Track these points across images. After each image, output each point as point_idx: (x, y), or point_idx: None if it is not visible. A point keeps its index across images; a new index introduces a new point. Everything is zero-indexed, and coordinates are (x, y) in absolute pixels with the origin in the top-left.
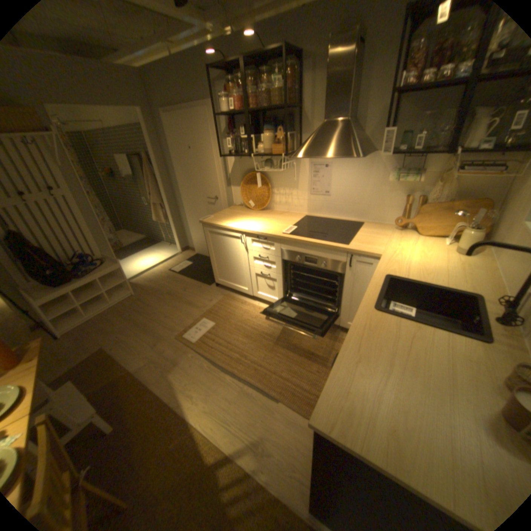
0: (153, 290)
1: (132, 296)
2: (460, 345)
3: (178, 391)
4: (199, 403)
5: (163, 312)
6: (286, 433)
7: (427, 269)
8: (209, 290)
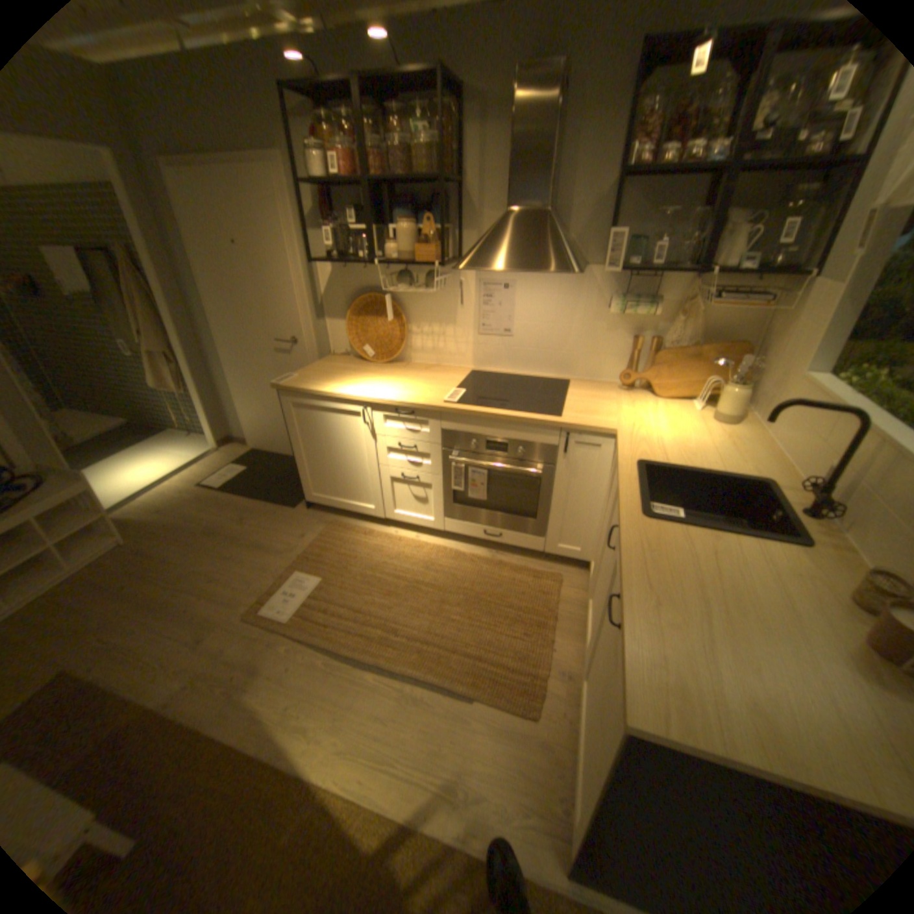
0: (169, 530)
1: (120, 547)
2: (777, 555)
3: (272, 723)
4: (322, 738)
5: (204, 572)
6: (499, 752)
7: (687, 447)
8: (295, 516)
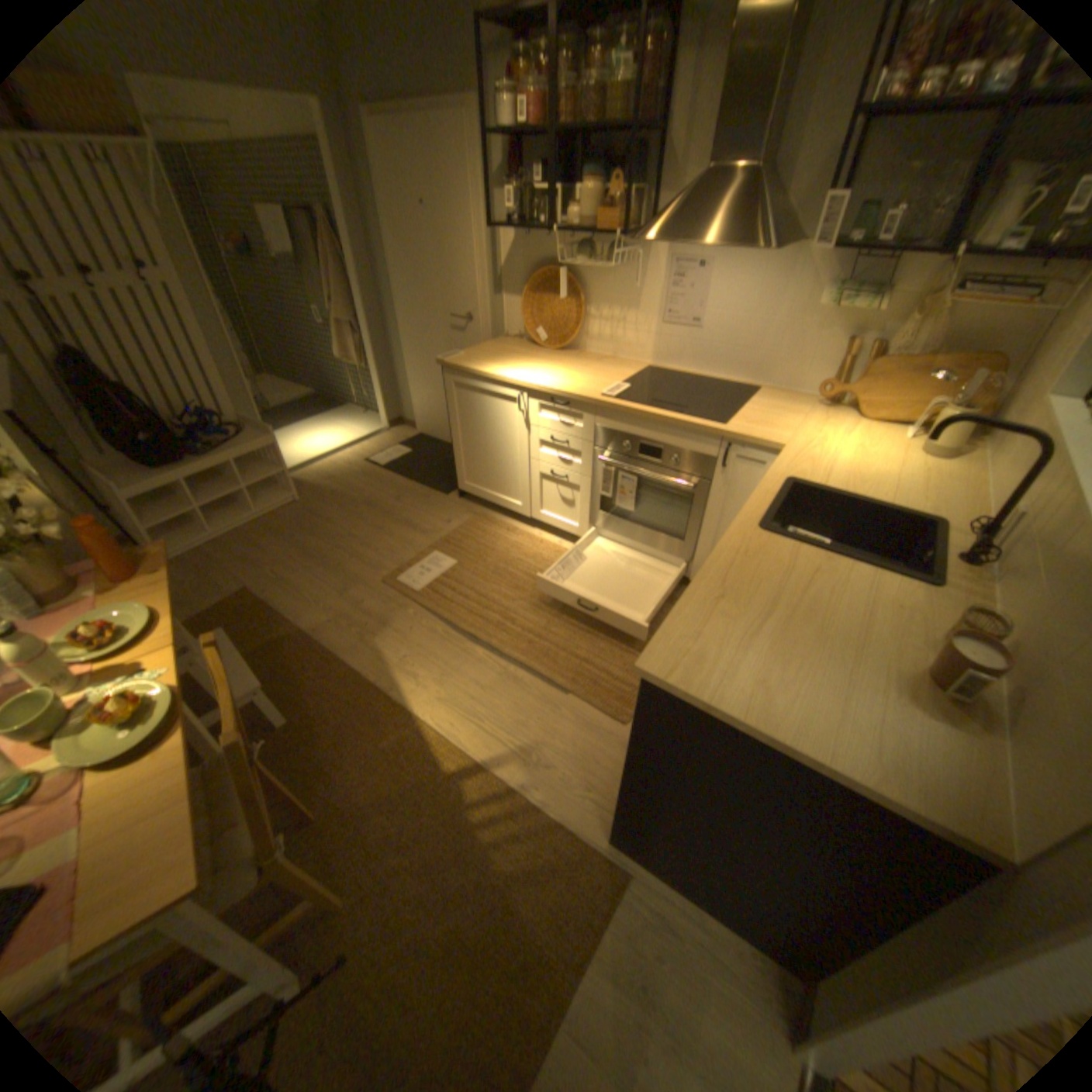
0: (335, 495)
1: (295, 503)
2: (892, 588)
3: (390, 664)
4: (429, 686)
5: (358, 536)
6: (579, 739)
7: (863, 475)
8: (446, 502)
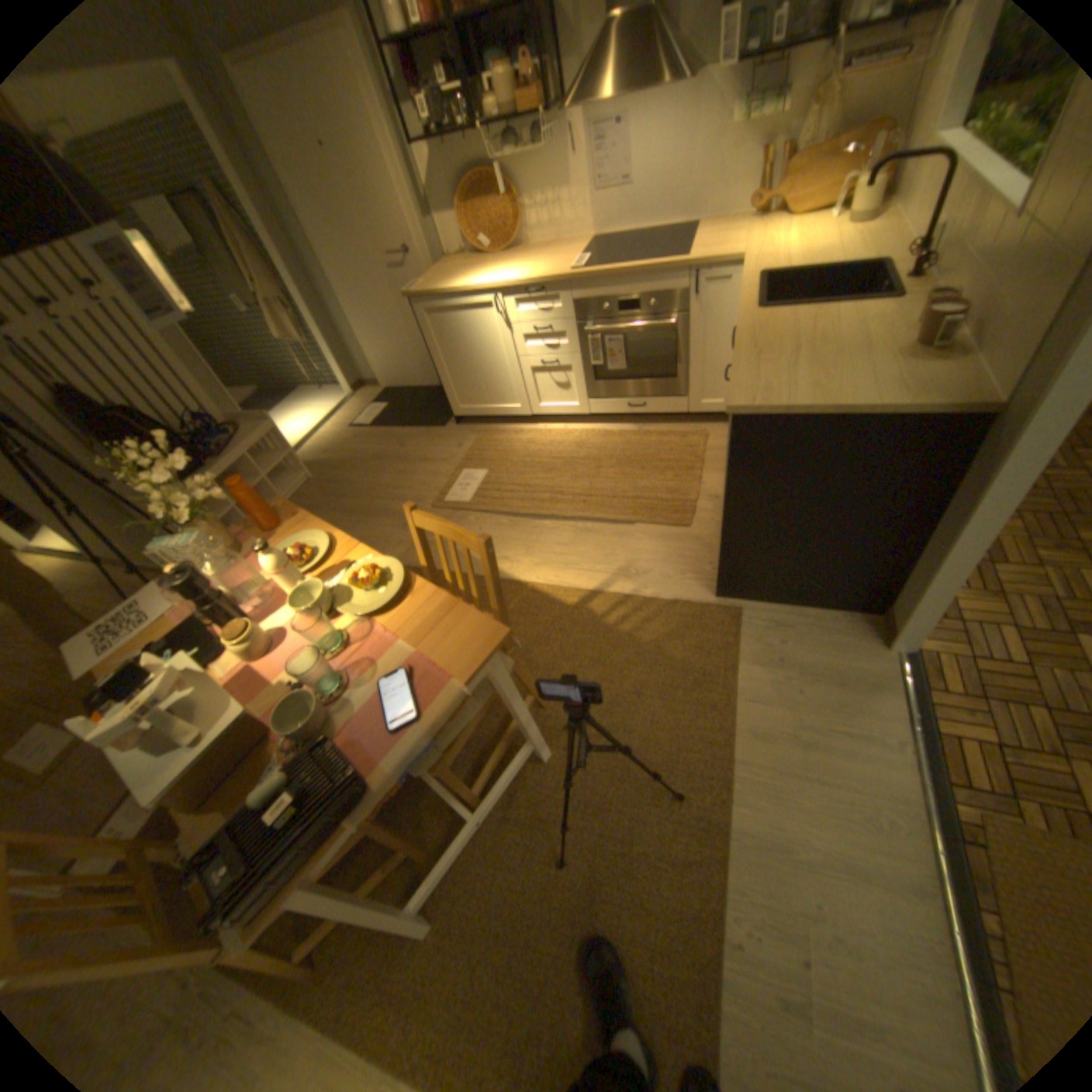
0: (343, 462)
1: (310, 480)
2: (869, 310)
3: None
4: (521, 559)
5: (387, 484)
6: (658, 547)
7: (813, 253)
8: (447, 432)
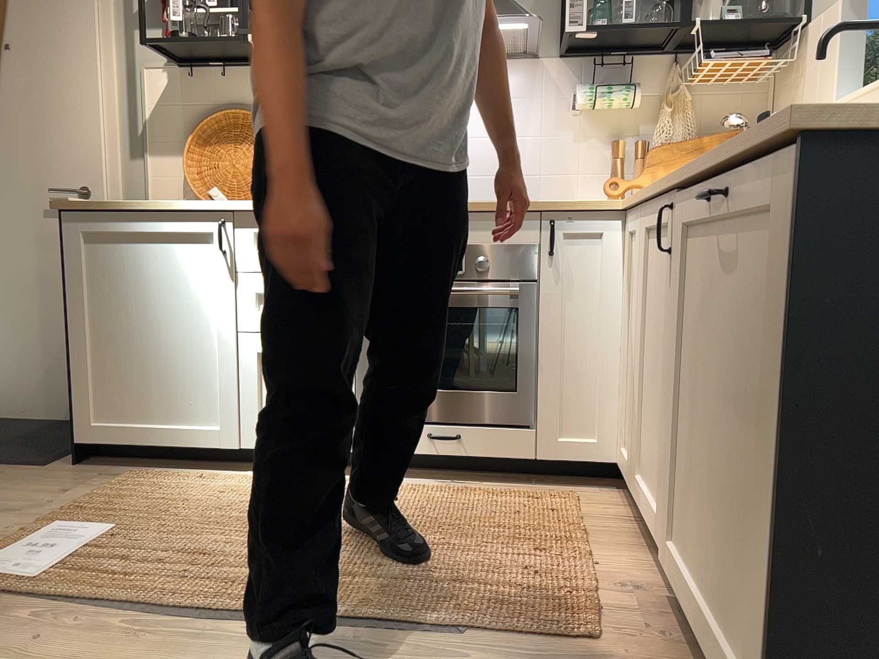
0: None
1: None
2: None
3: None
4: None
5: None
6: None
7: None
8: (48, 475)
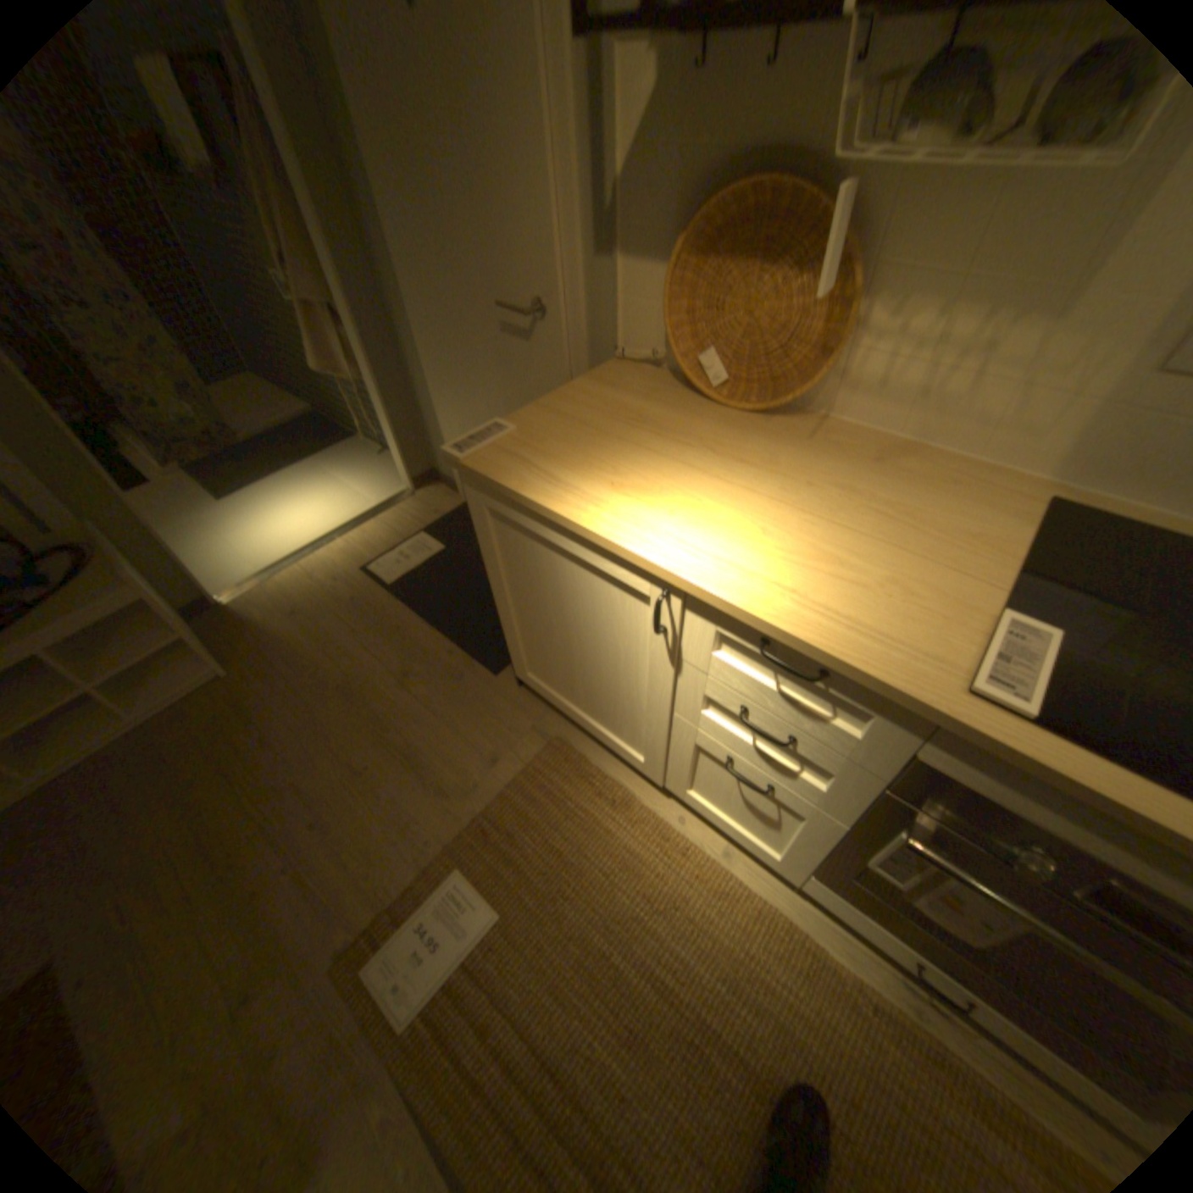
0: (292, 664)
1: (217, 683)
2: None
3: None
4: None
5: (309, 796)
6: None
7: None
8: (493, 698)
